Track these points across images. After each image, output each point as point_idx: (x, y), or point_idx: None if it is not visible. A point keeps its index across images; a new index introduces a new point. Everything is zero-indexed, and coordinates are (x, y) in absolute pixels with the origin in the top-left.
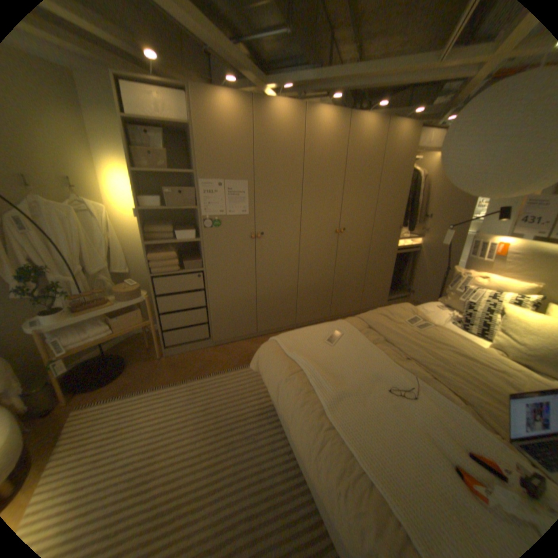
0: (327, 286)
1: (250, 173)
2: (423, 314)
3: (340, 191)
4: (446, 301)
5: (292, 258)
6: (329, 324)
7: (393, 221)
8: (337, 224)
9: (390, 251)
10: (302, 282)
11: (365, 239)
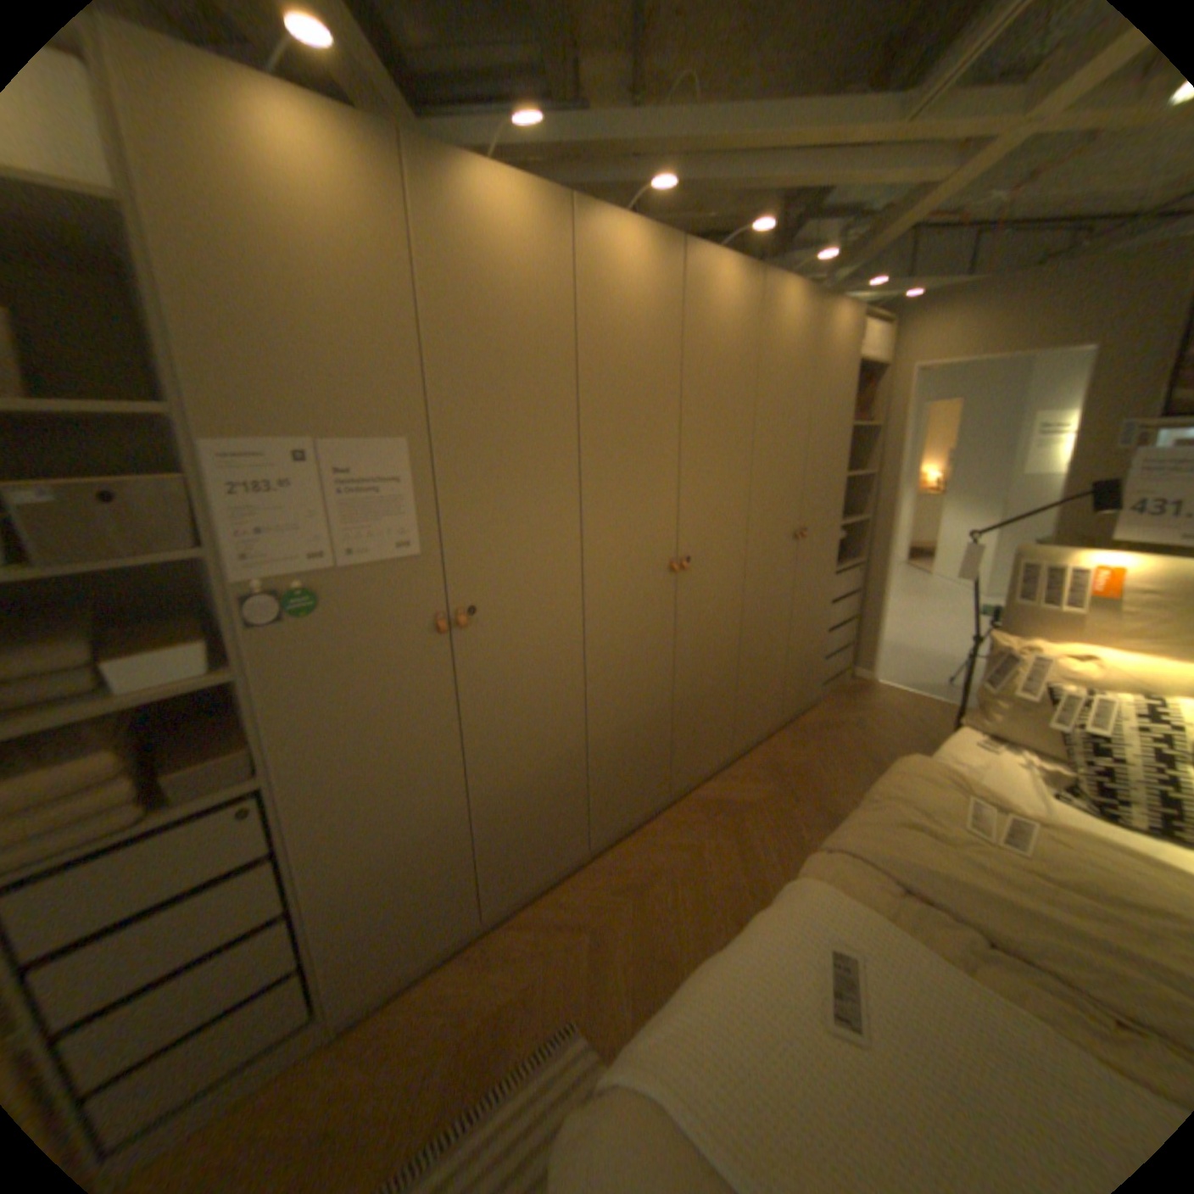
0: (661, 718)
1: (417, 408)
2: (975, 783)
3: (675, 457)
4: (992, 726)
5: (568, 666)
6: (790, 918)
7: (783, 524)
8: (673, 547)
9: (782, 597)
10: (601, 726)
11: (735, 576)
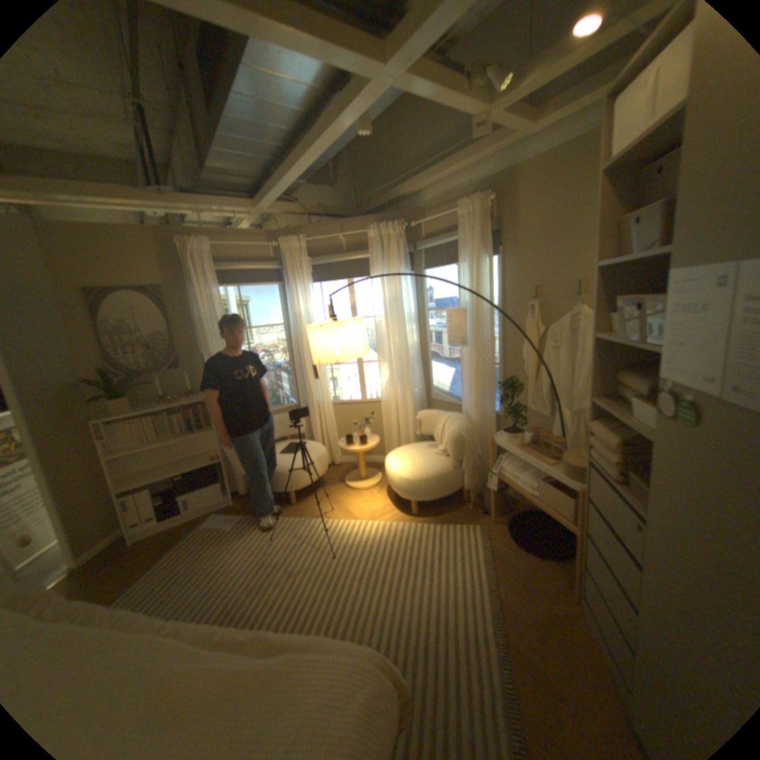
0: None
1: None
2: None
3: None
4: None
5: None
6: None
7: None
8: None
9: None
10: None
11: None
